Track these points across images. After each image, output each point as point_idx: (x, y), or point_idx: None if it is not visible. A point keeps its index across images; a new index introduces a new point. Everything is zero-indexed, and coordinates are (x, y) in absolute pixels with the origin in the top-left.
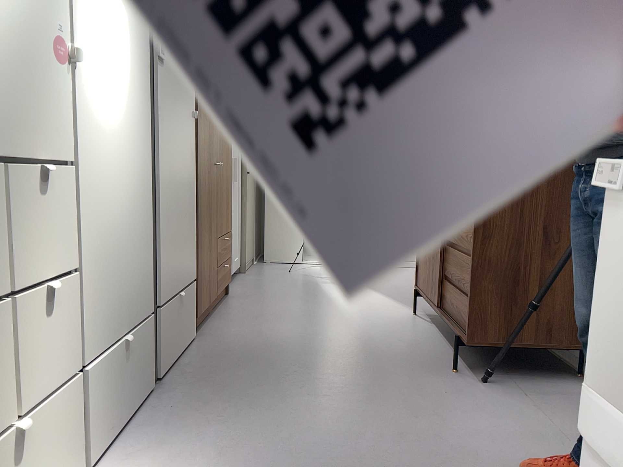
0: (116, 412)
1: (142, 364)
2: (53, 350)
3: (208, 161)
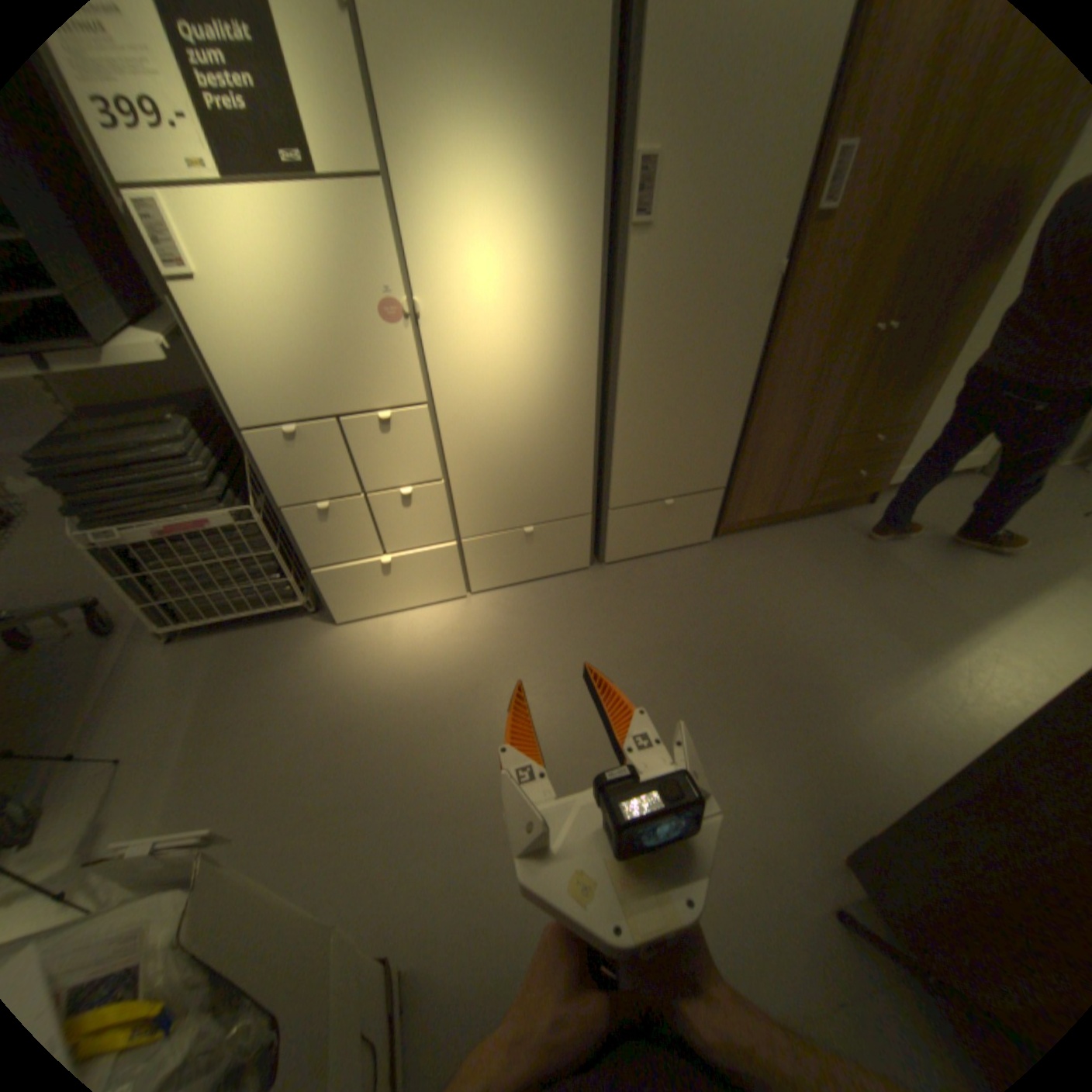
0: (515, 571)
1: (567, 548)
2: (423, 525)
3: (836, 329)
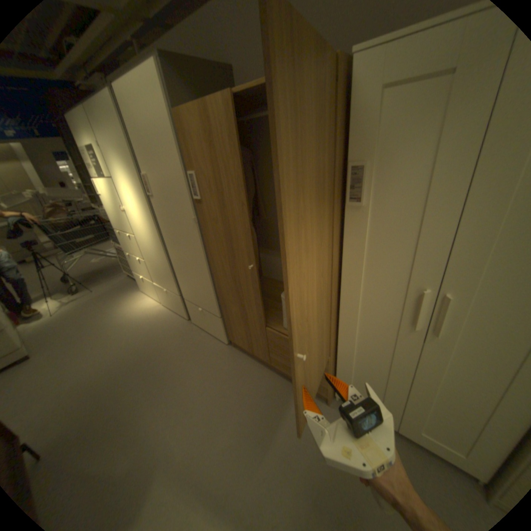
0: (168, 304)
1: (178, 306)
2: (145, 272)
3: (231, 258)
